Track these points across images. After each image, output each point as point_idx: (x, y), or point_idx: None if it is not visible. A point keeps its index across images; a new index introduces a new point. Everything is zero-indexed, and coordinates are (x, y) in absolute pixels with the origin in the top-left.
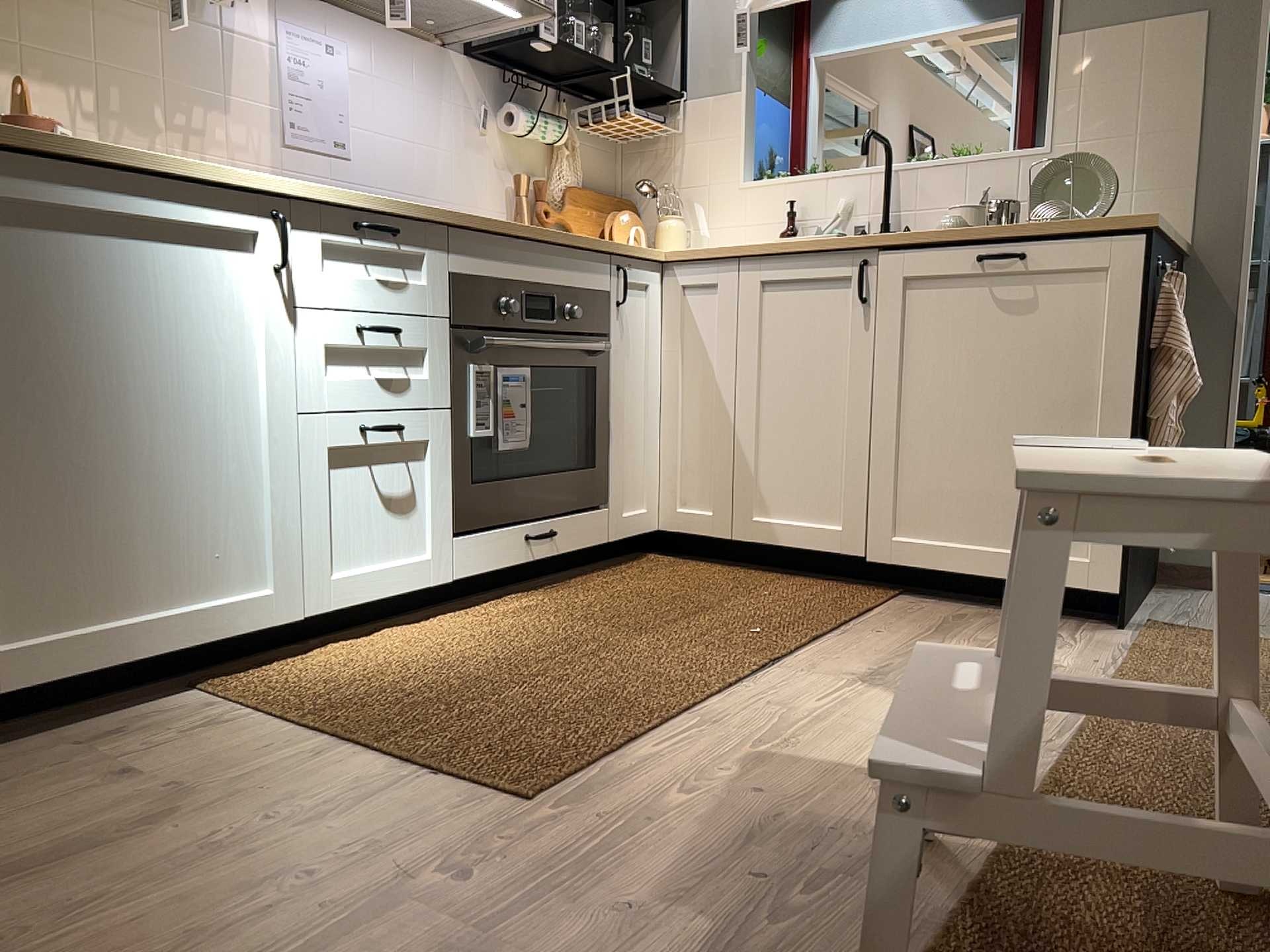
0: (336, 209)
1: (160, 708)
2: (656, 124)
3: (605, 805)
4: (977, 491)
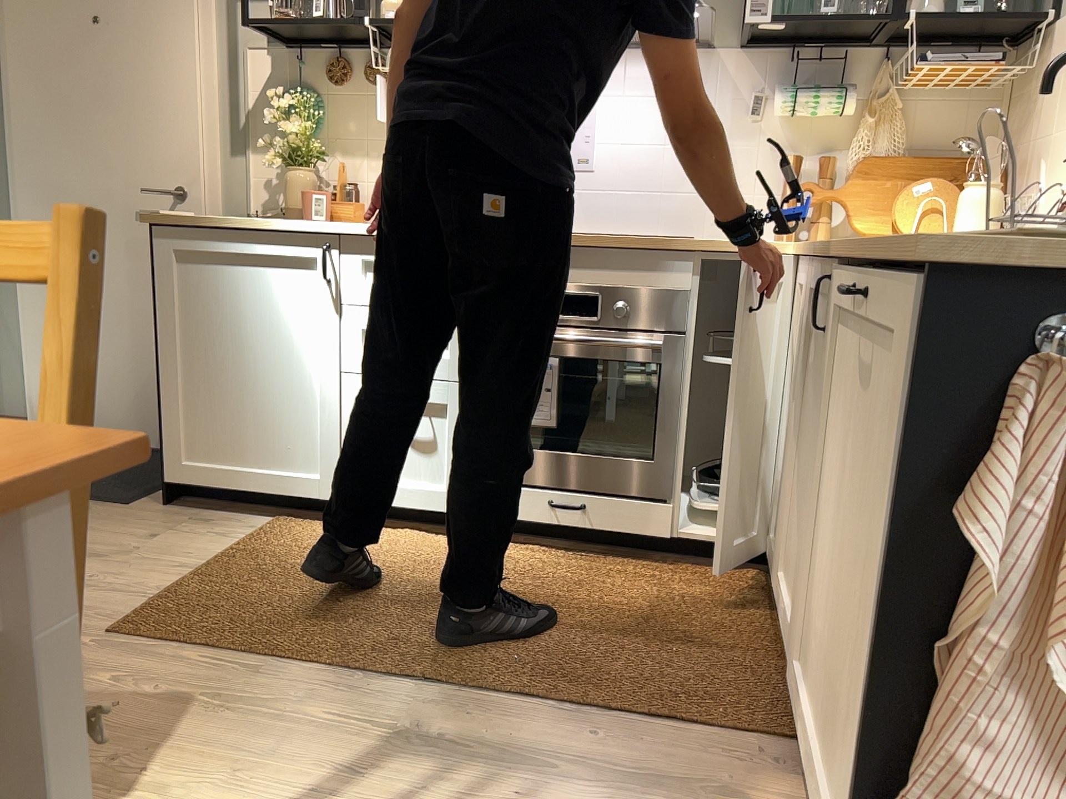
0: (370, 238)
1: (242, 519)
2: (969, 69)
3: (94, 659)
4: (832, 657)
